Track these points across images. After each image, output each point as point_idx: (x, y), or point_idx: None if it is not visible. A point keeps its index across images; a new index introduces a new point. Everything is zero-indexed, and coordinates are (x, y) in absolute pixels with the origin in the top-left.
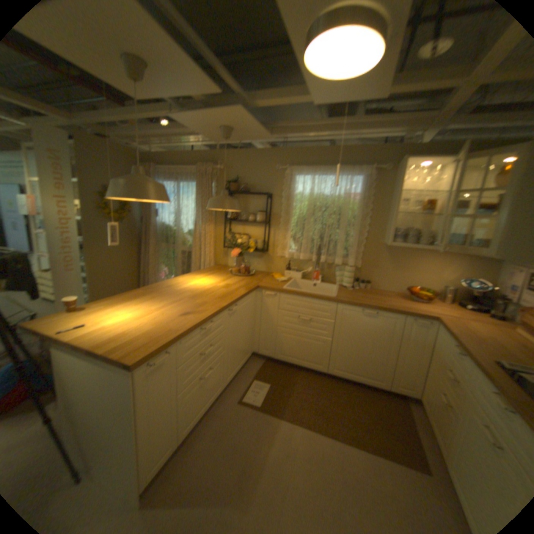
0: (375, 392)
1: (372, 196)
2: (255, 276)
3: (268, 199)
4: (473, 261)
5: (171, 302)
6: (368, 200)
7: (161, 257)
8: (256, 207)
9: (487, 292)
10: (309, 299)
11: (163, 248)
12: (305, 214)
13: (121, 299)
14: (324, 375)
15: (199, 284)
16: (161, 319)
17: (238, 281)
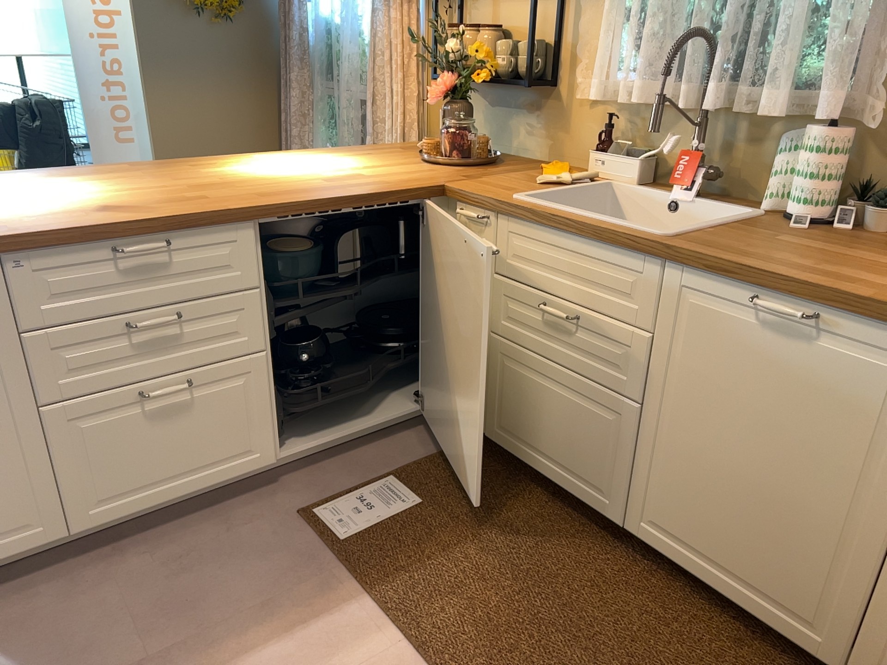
0: (788, 659)
1: None
2: (482, 168)
3: None
4: None
5: (127, 190)
6: None
7: (315, 123)
8: None
9: None
10: (575, 240)
11: (319, 96)
12: None
13: (50, 174)
14: (622, 535)
15: (277, 168)
16: (32, 211)
17: (397, 173)
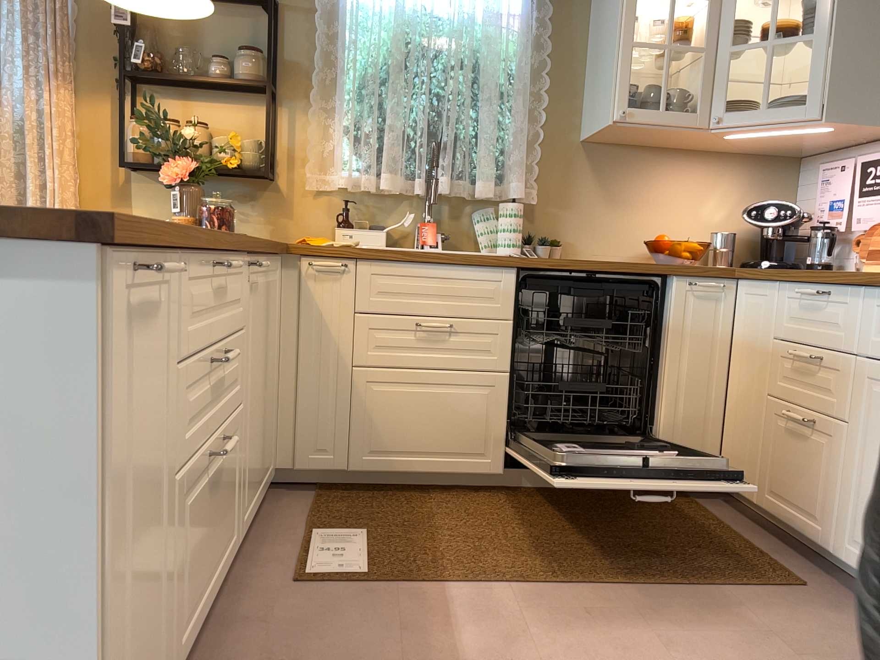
0: (621, 496)
1: (548, 22)
2: None
3: (273, 13)
4: (751, 176)
5: None
6: (540, 32)
7: None
8: (229, 45)
9: (790, 226)
10: (443, 268)
11: None
12: (381, 68)
13: None
14: (490, 490)
15: None
16: None
17: None
